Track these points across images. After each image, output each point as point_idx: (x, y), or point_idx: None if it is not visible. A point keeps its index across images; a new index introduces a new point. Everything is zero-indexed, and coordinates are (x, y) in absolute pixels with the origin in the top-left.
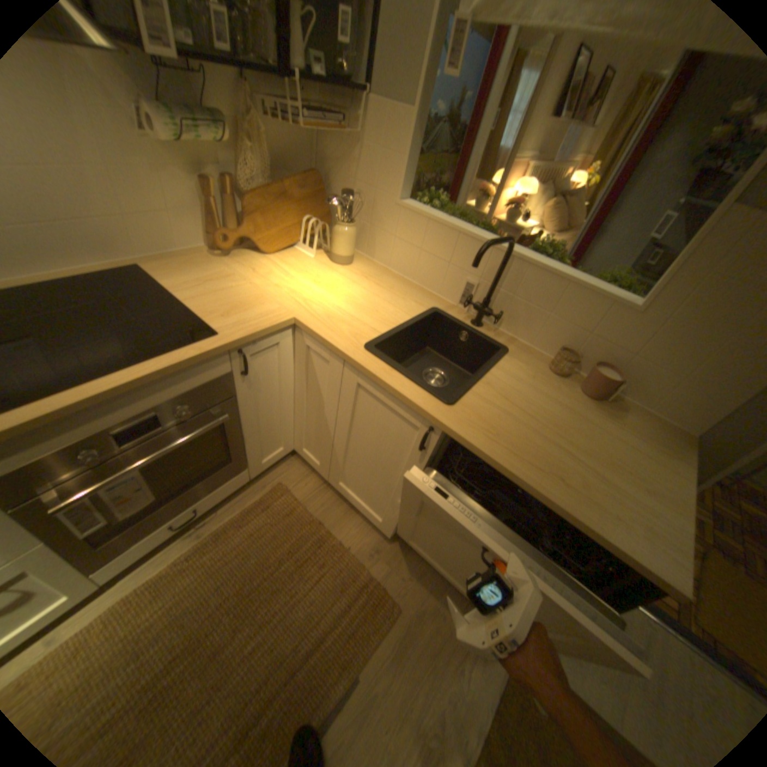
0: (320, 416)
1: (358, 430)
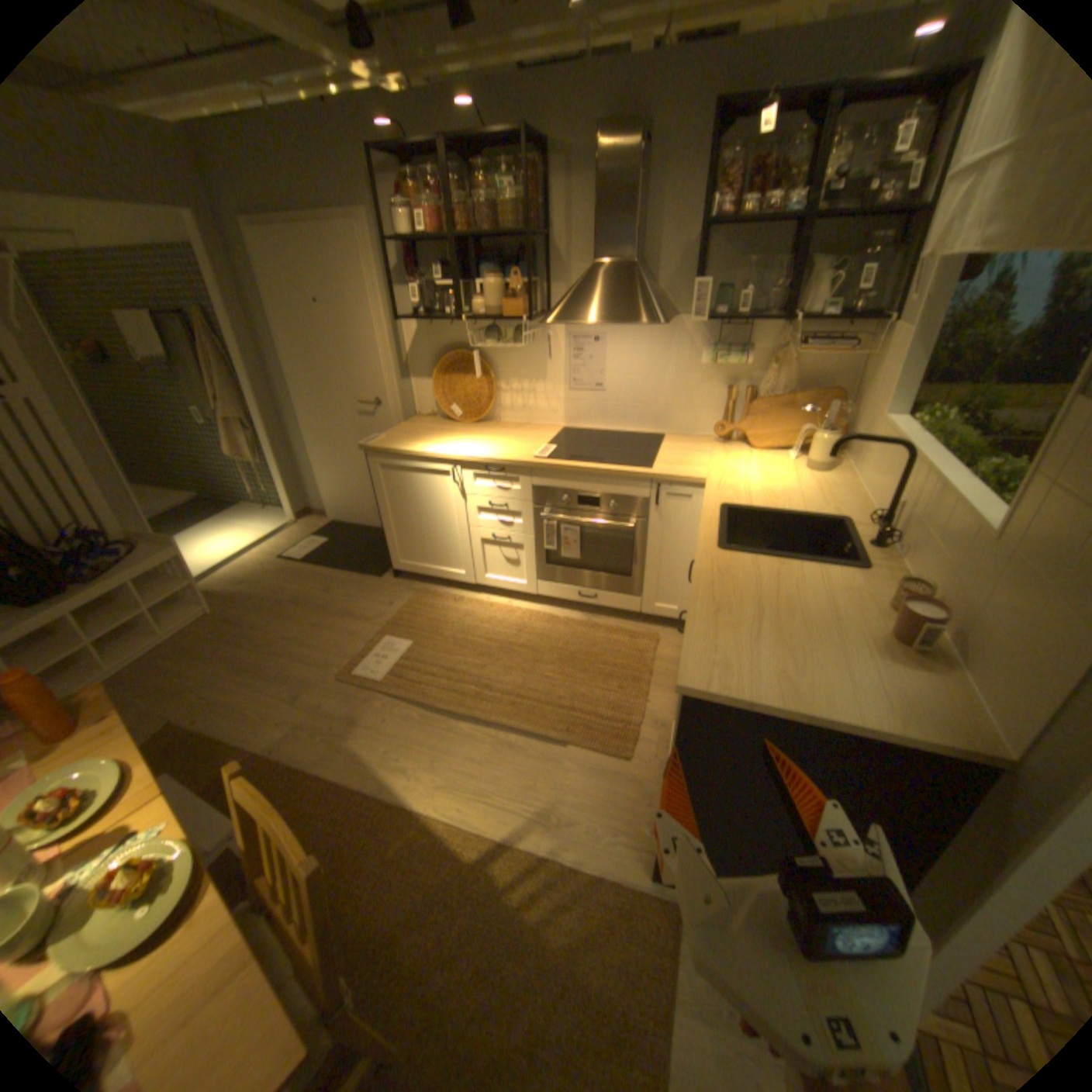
0: None
1: None
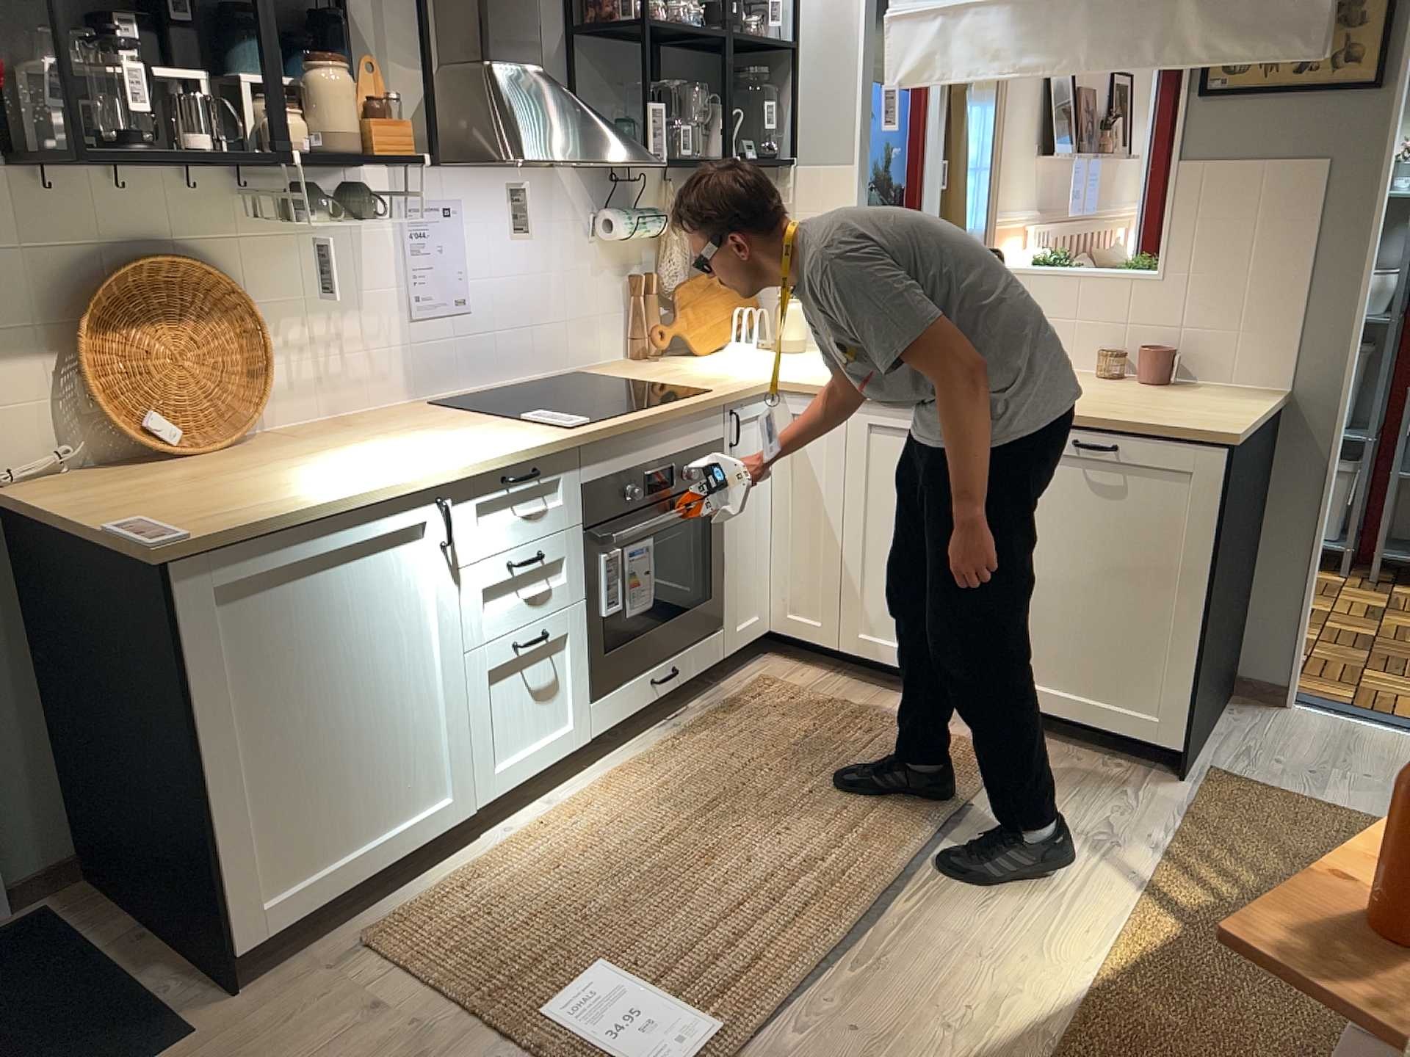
0: (818, 524)
1: (879, 504)
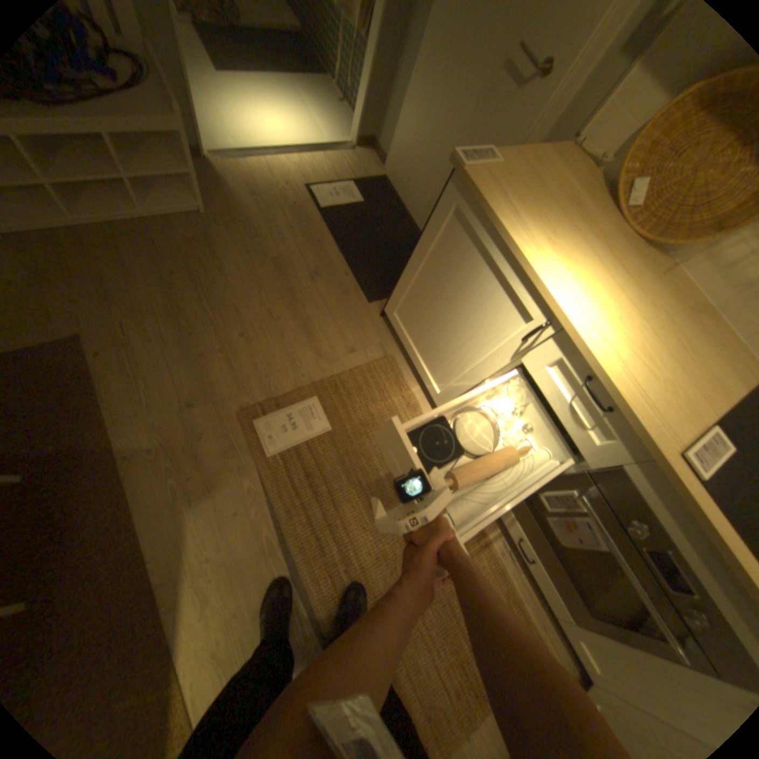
0: None
1: None
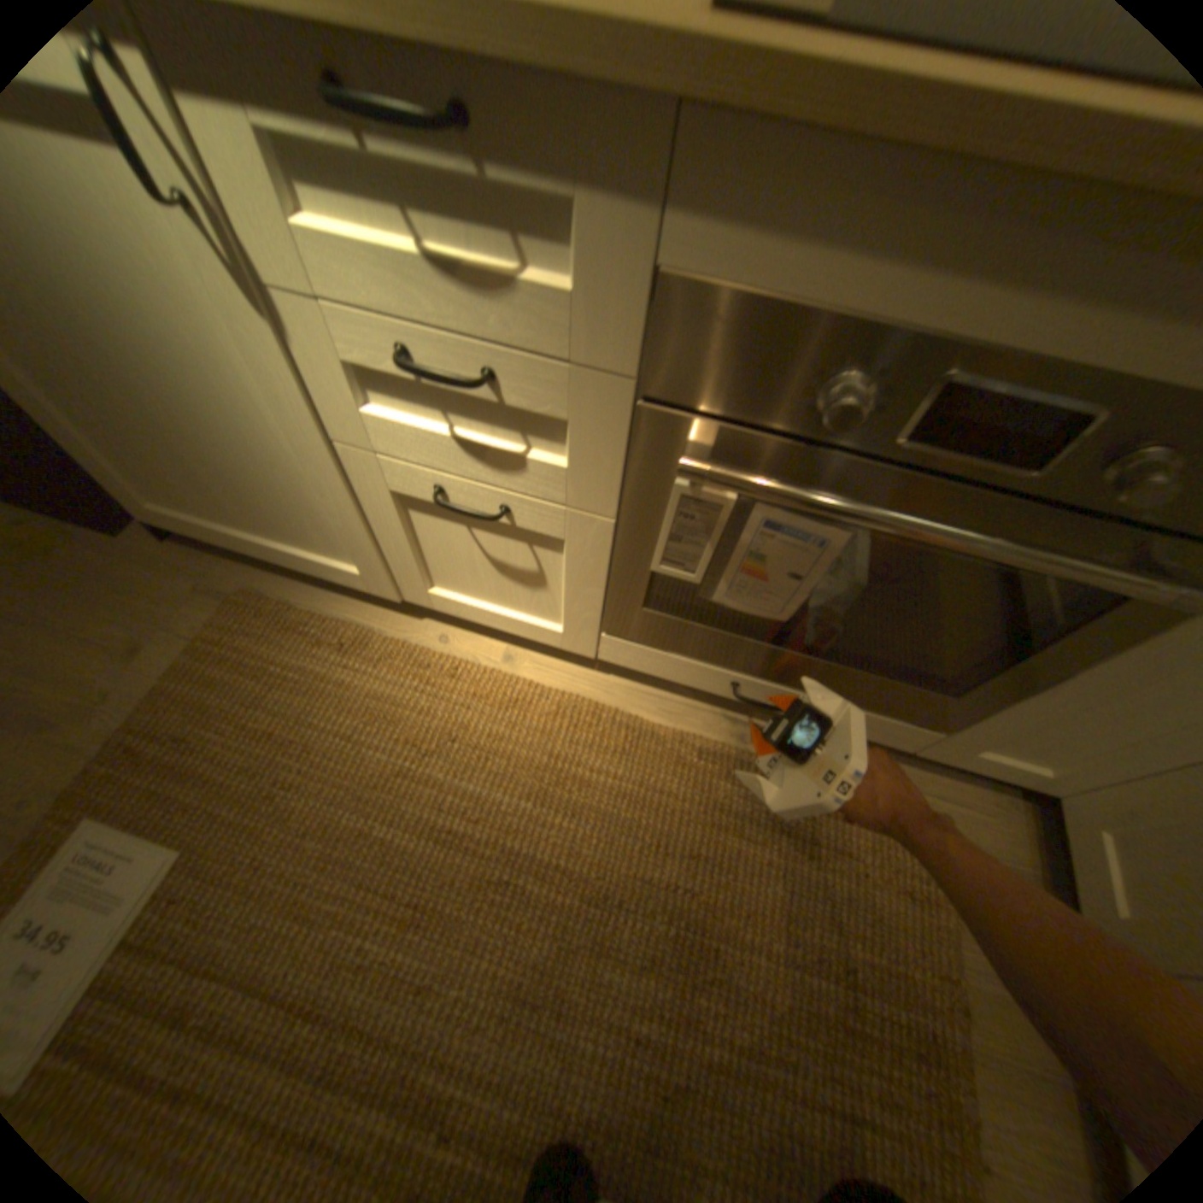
0: None
1: None
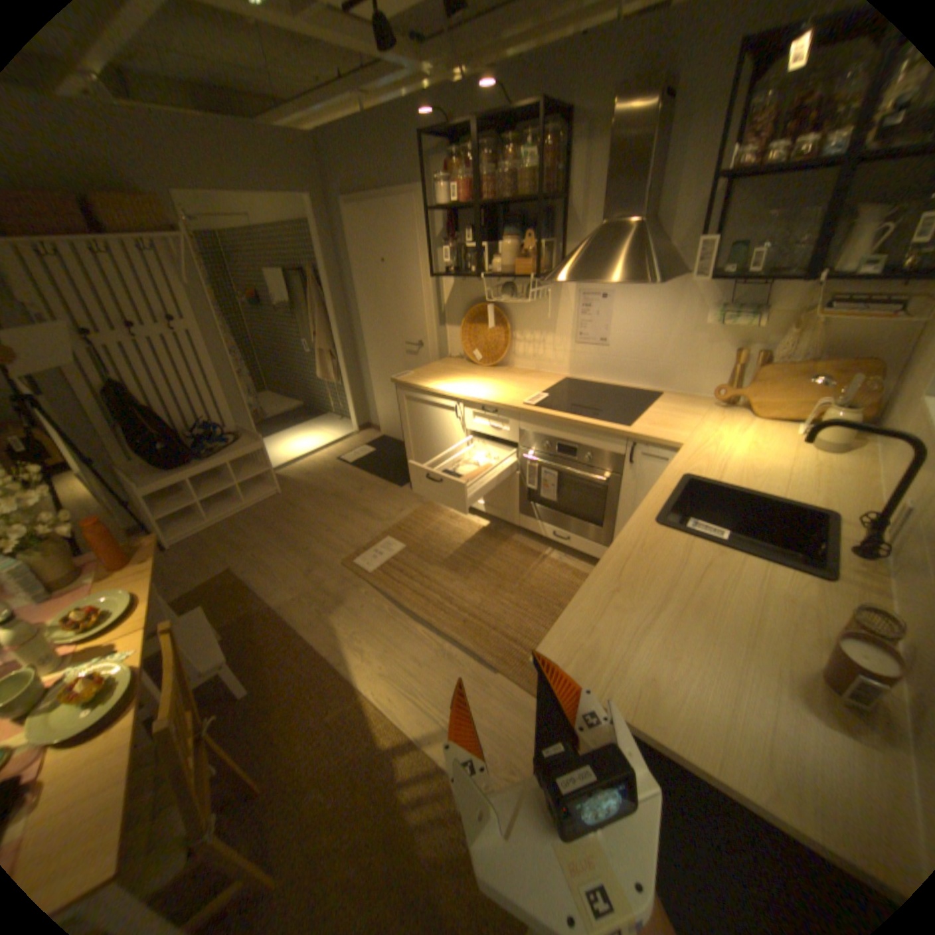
0: None
1: None
